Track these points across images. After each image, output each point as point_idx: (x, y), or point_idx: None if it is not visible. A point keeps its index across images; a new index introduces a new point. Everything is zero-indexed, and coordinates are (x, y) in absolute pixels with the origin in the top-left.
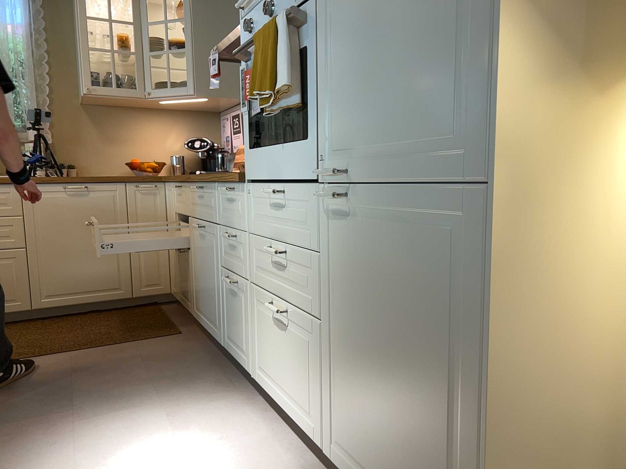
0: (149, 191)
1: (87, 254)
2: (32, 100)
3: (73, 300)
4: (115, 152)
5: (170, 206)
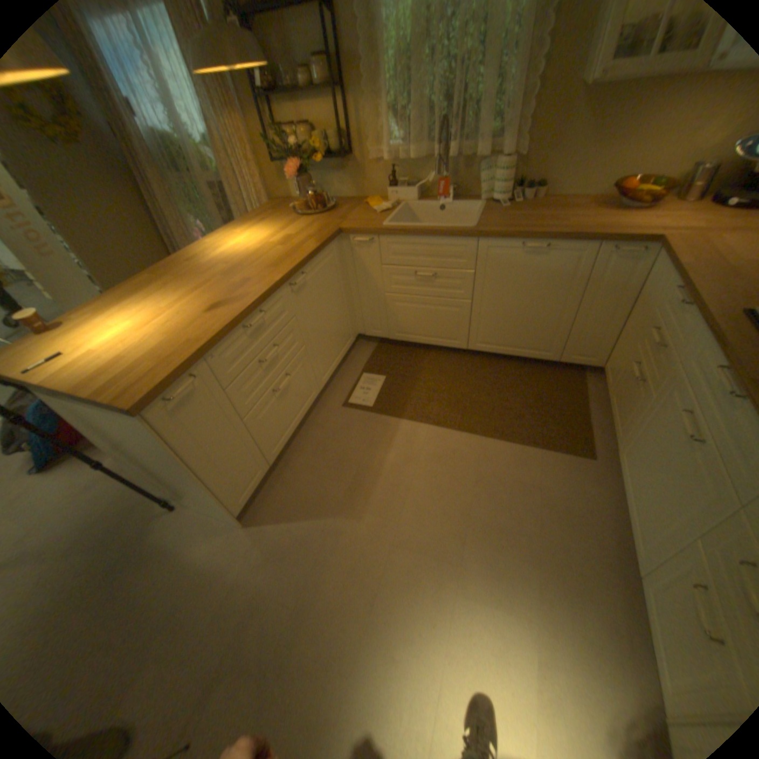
0: (630, 256)
1: (526, 316)
2: (517, 92)
3: (502, 351)
4: (604, 158)
5: (654, 290)
